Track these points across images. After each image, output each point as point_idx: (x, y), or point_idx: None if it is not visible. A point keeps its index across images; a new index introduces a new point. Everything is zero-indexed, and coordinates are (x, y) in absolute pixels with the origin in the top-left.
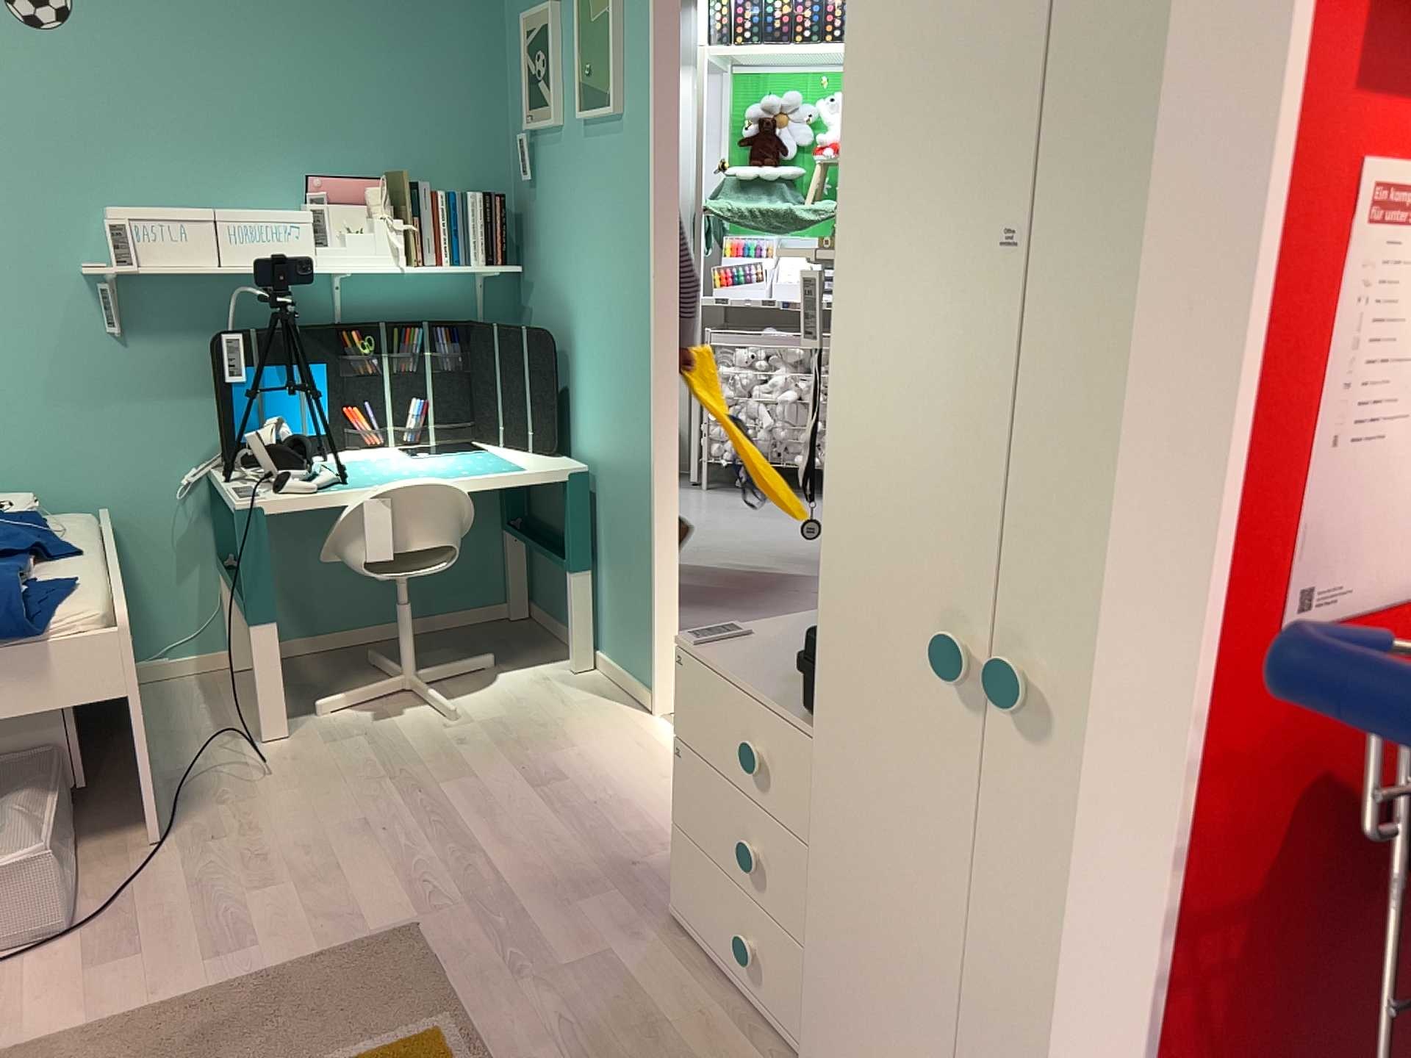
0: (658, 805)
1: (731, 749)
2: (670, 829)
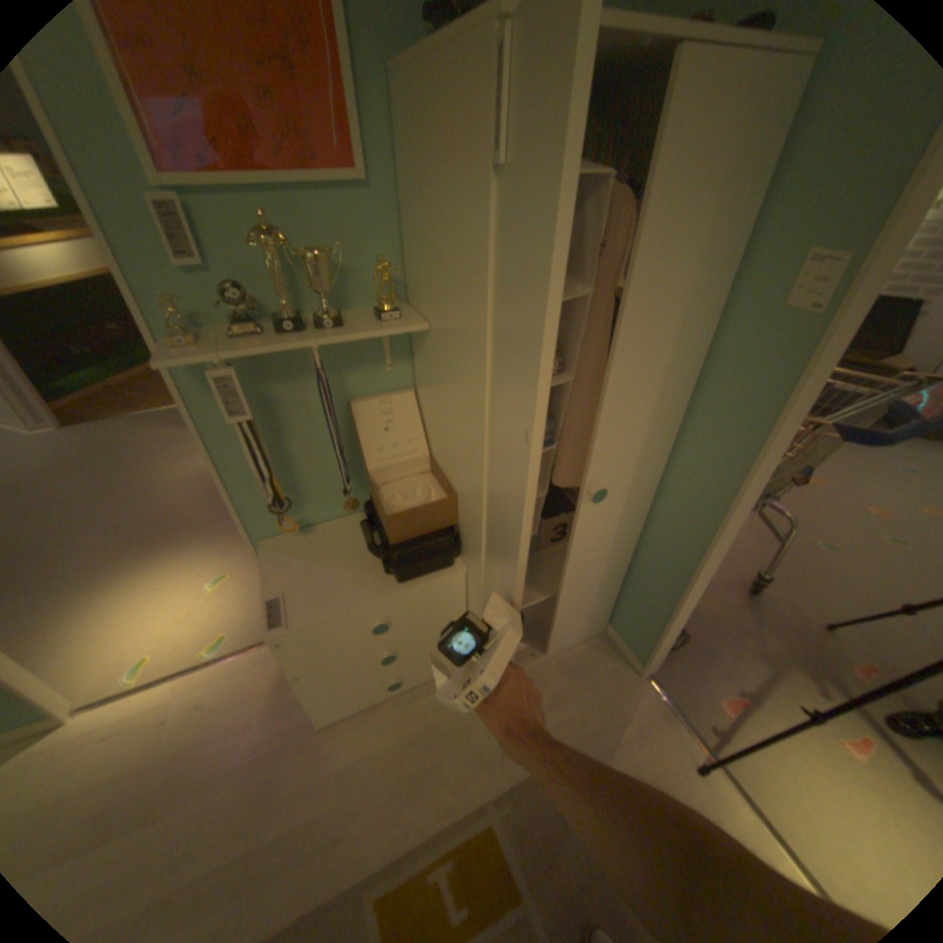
0: (194, 731)
1: (351, 639)
2: (227, 725)
